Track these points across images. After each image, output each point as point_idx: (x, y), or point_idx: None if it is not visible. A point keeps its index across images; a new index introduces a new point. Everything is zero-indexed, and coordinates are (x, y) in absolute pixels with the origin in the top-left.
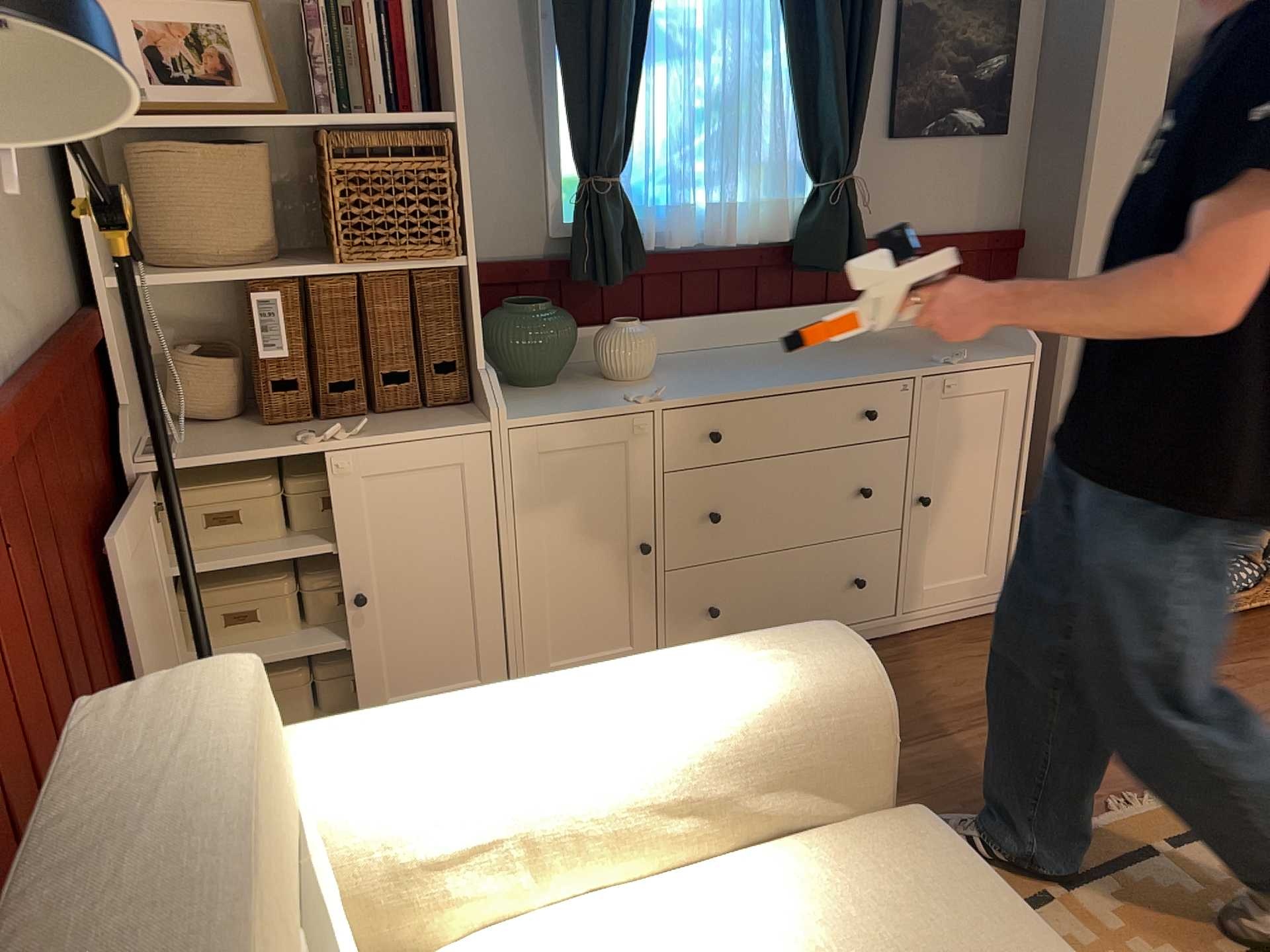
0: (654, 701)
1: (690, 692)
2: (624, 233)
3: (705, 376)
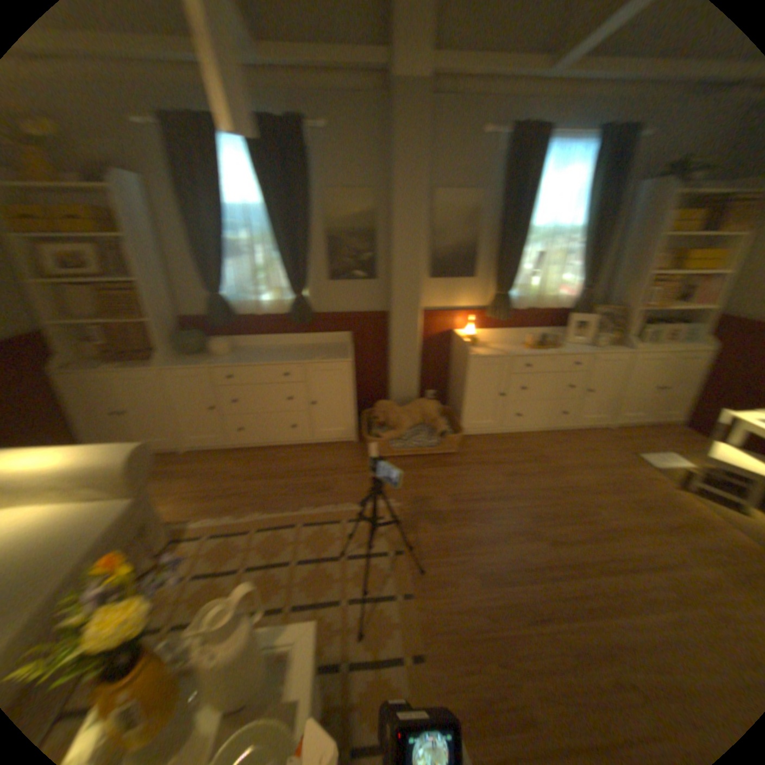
0: (65, 457)
1: (76, 456)
2: (225, 311)
3: (244, 357)
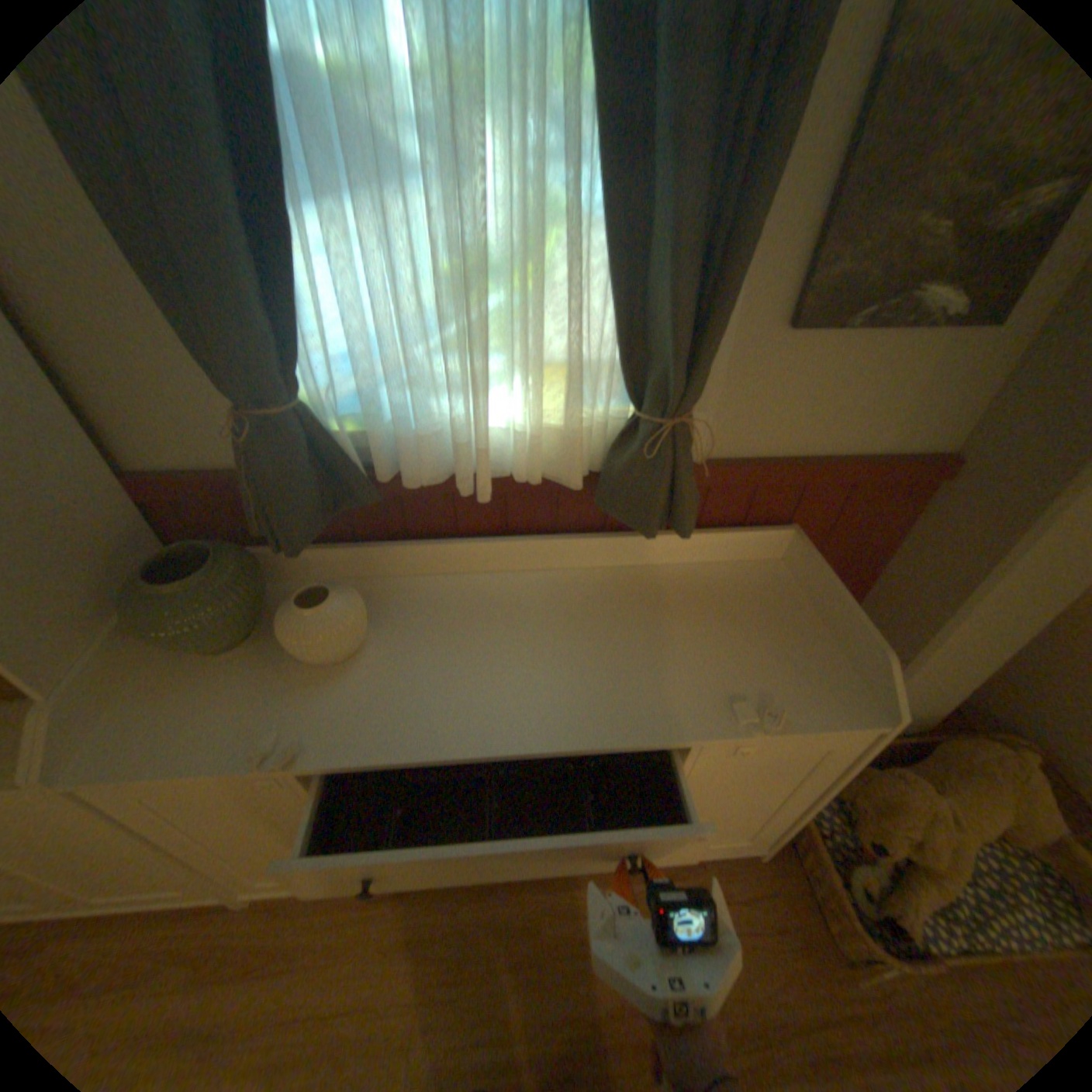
0: None
1: None
2: (319, 474)
3: (417, 671)
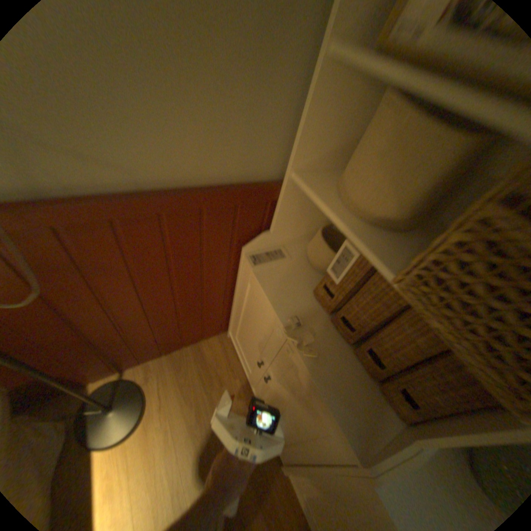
0: None
1: None
2: None
3: None
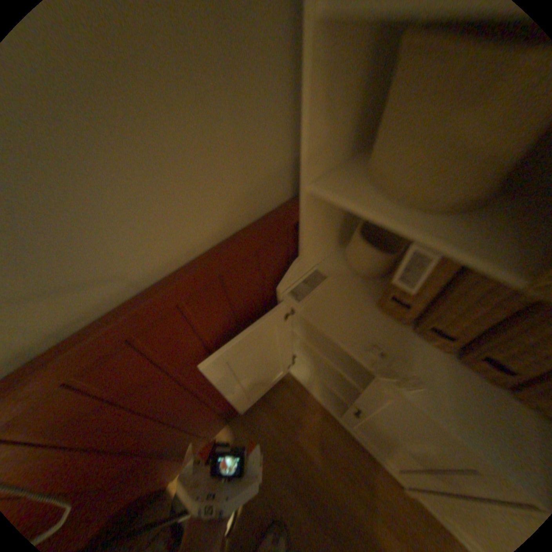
0: None
1: None
2: None
3: None
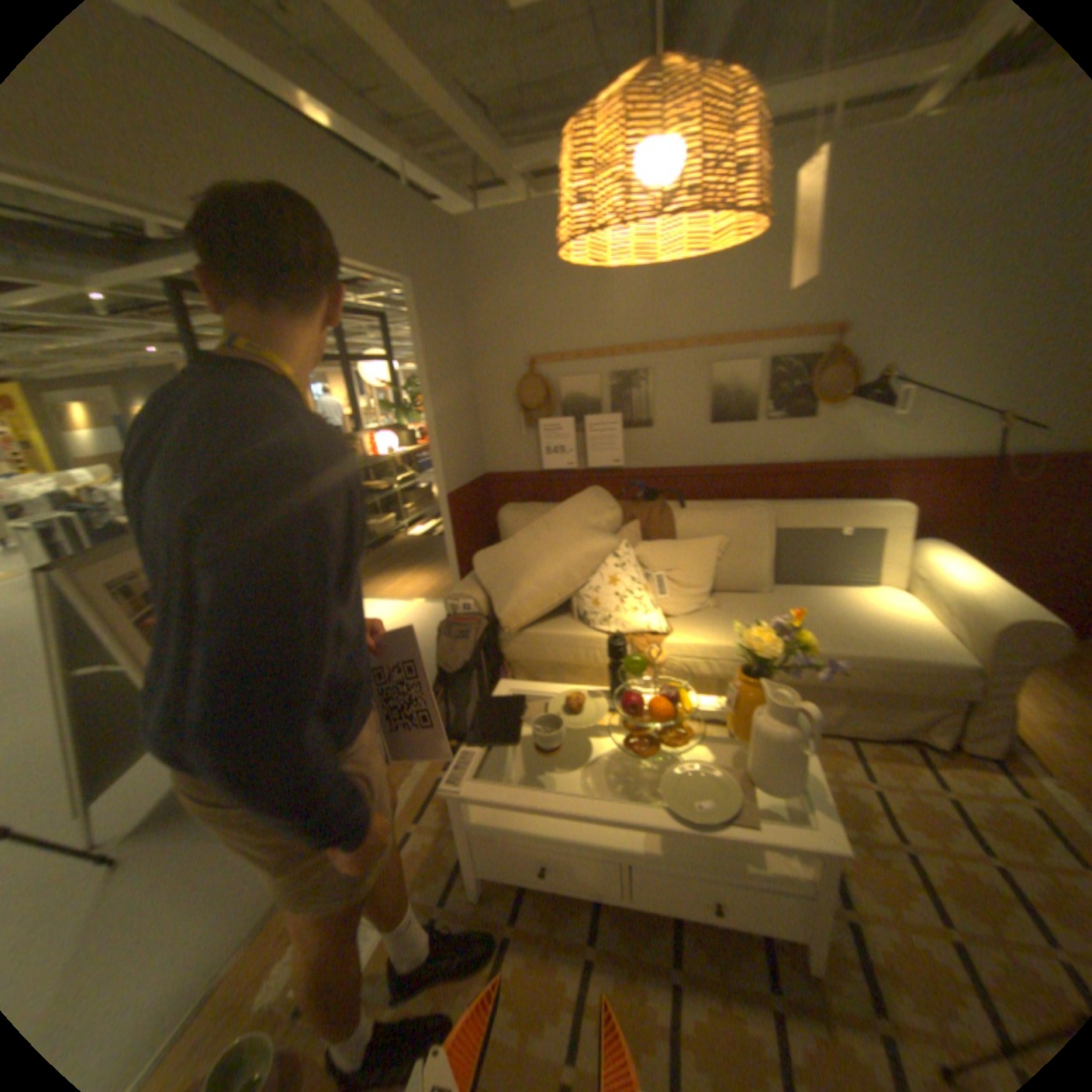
0: (976, 585)
1: (984, 590)
2: None
3: None
